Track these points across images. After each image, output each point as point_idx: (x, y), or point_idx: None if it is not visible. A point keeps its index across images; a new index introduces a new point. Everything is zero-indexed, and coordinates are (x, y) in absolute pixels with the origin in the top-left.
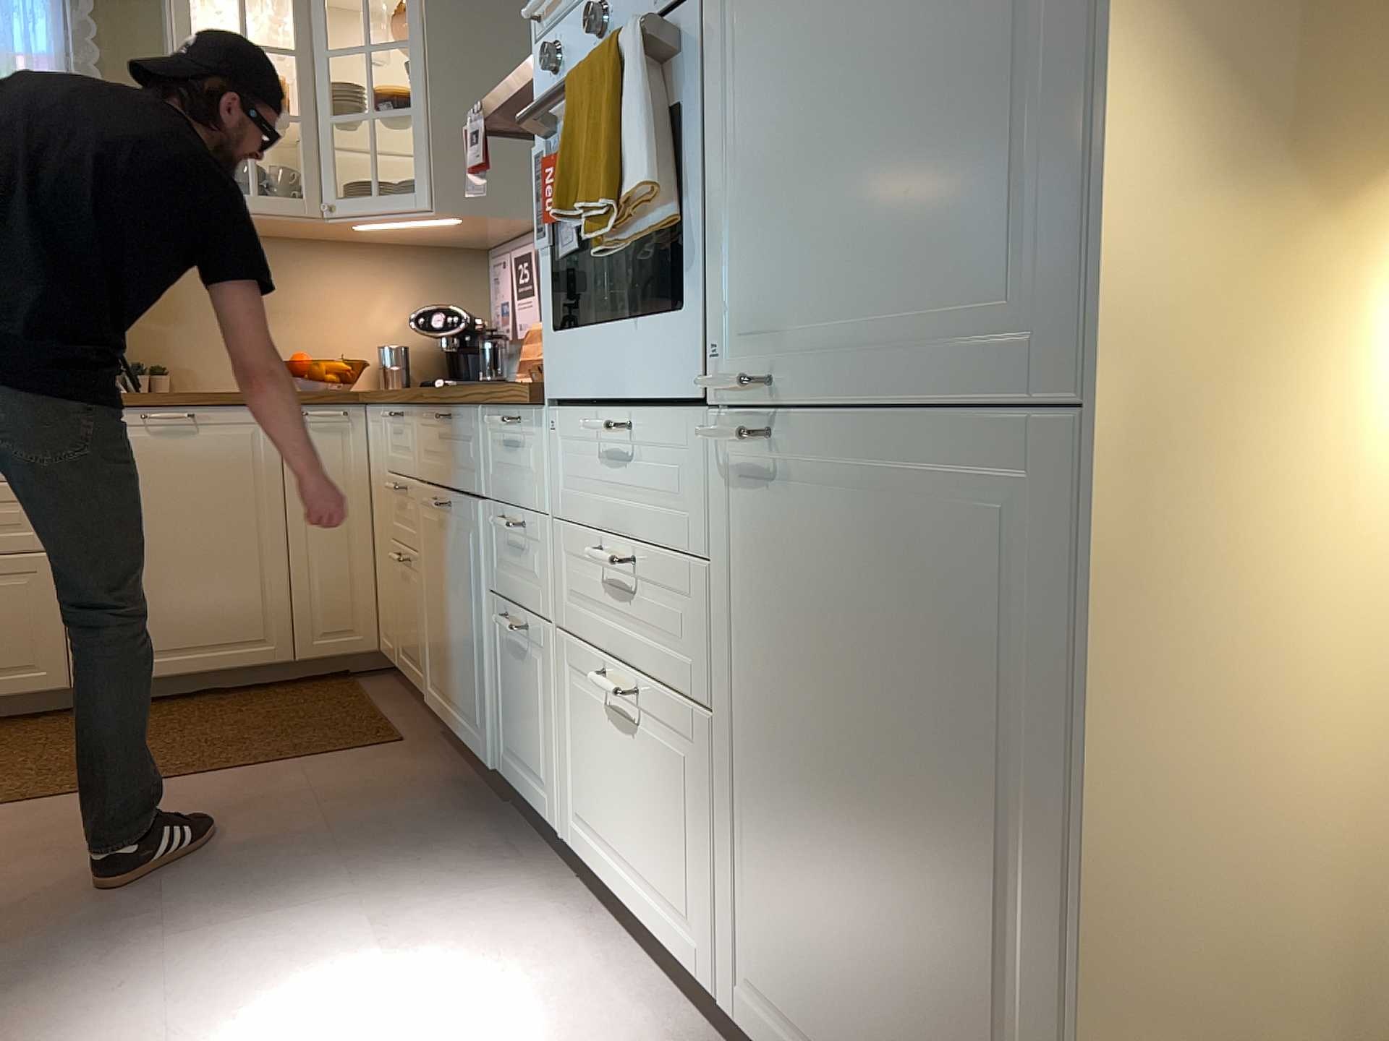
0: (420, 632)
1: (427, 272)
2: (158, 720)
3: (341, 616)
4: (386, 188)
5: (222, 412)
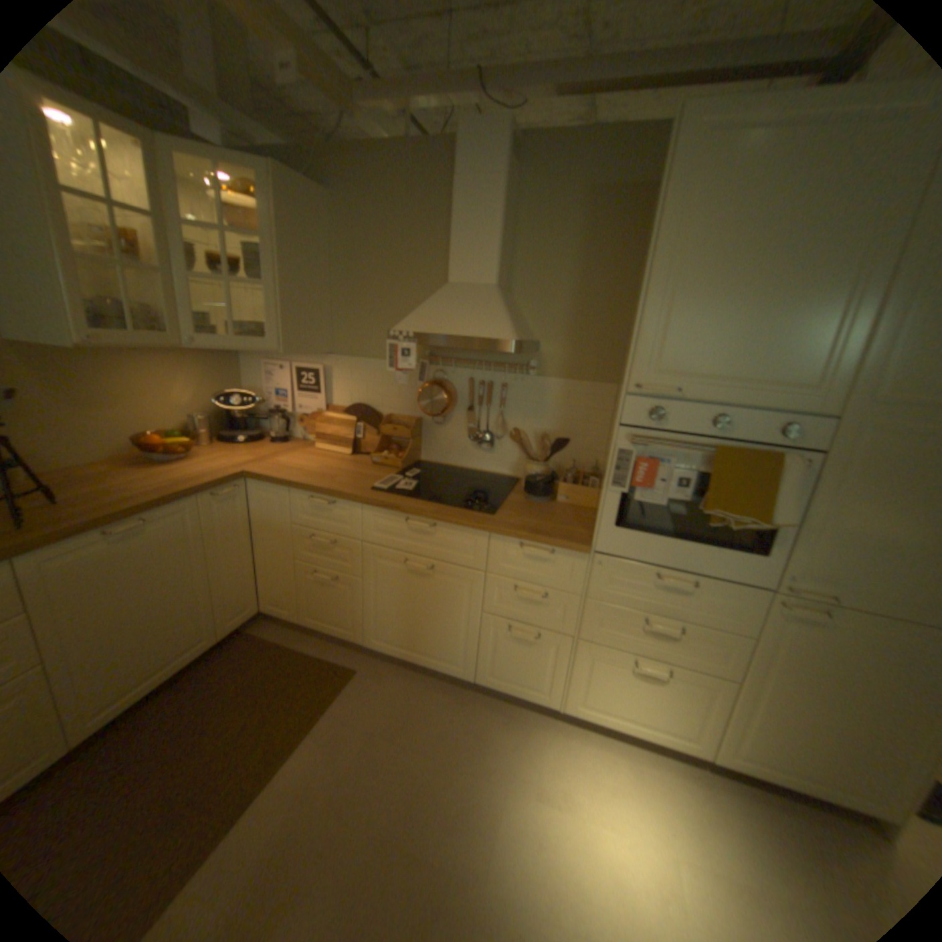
0: (352, 614)
1: (203, 362)
2: (161, 732)
3: (240, 604)
4: (204, 318)
5: (161, 511)
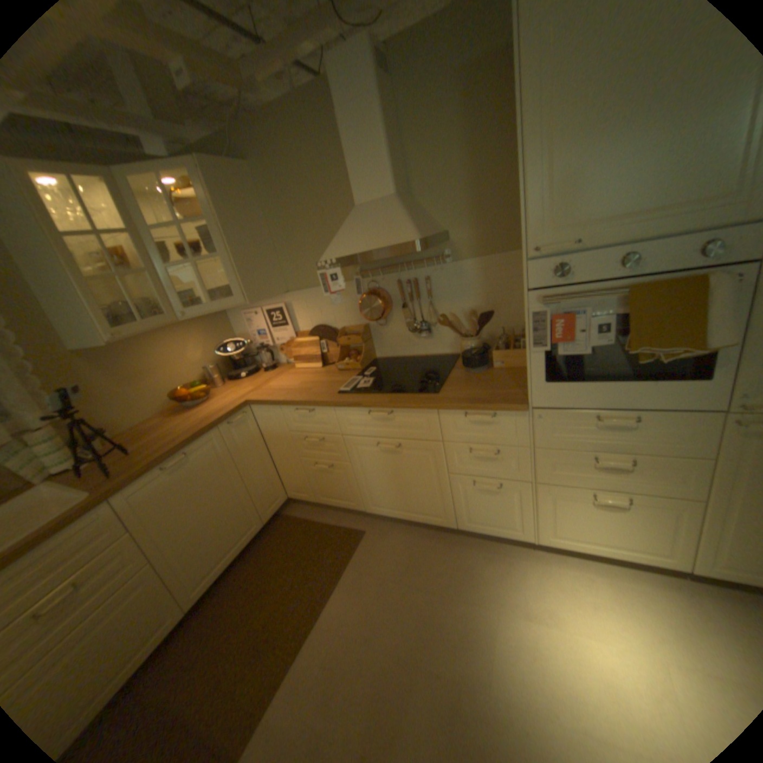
0: (351, 490)
1: (202, 325)
2: (239, 594)
3: (272, 495)
4: (189, 293)
5: (195, 444)
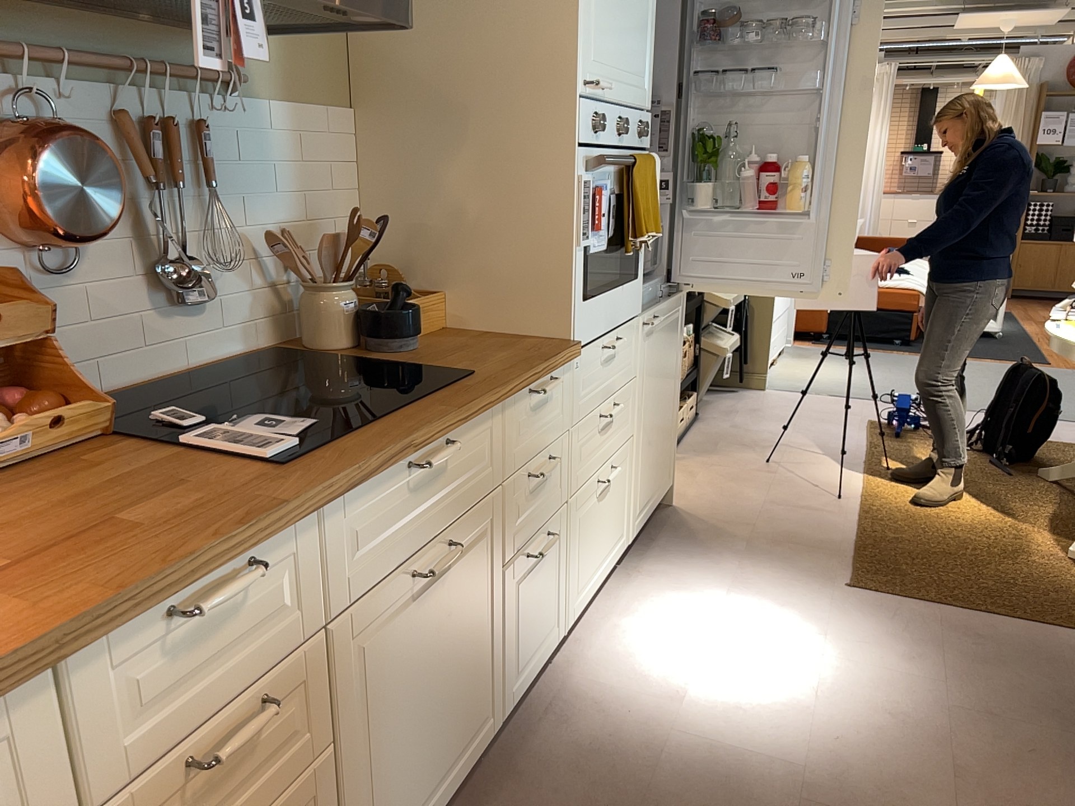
0: None
1: None
2: None
3: None
4: None
5: None
